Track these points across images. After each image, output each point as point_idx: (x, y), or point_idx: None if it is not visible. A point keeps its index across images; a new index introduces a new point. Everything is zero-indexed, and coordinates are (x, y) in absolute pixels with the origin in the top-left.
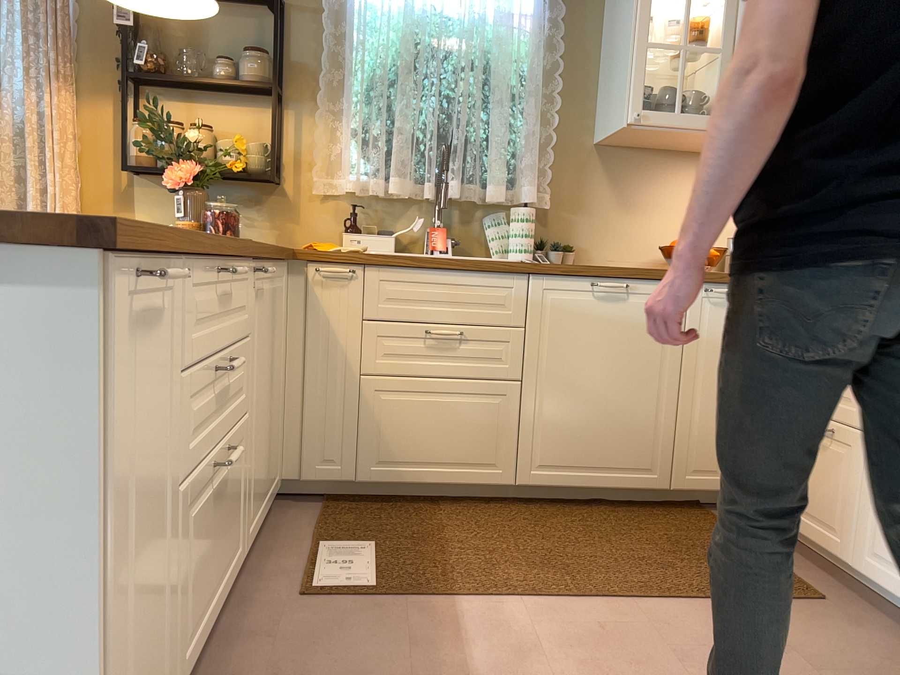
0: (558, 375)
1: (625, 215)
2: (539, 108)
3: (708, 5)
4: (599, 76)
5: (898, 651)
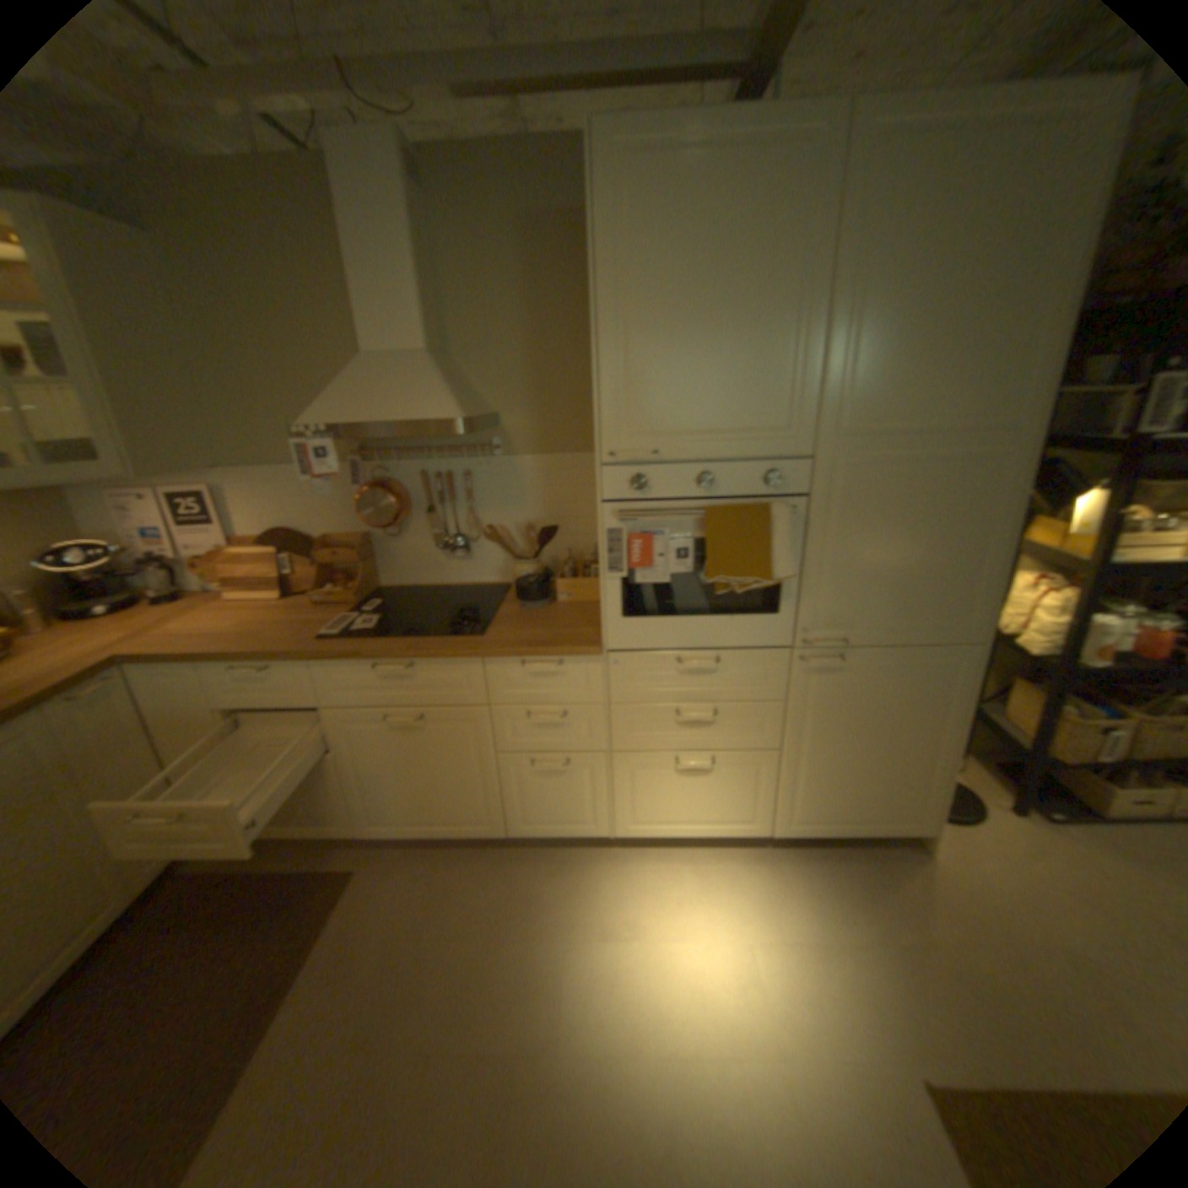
0: None
1: None
2: None
3: None
4: None
5: (419, 868)
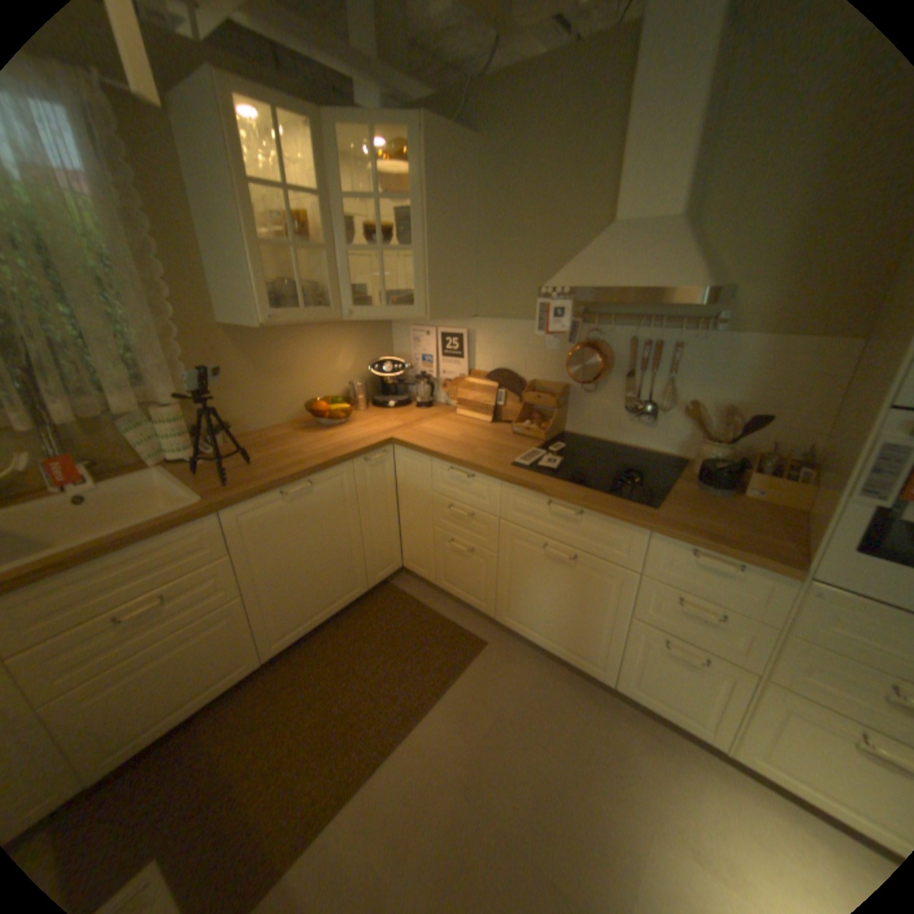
0: (272, 574)
1: (264, 383)
2: (140, 296)
3: (291, 187)
4: (198, 253)
5: (534, 668)
